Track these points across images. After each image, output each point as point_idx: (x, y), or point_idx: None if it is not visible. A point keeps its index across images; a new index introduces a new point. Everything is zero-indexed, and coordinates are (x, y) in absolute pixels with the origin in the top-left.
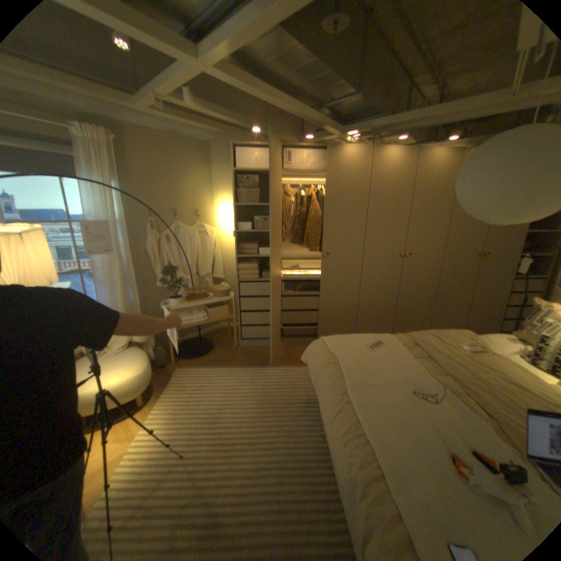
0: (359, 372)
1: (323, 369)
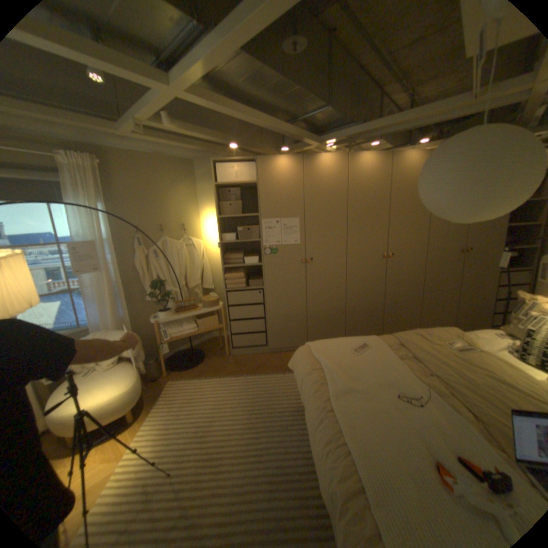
0: (343, 377)
1: (307, 376)
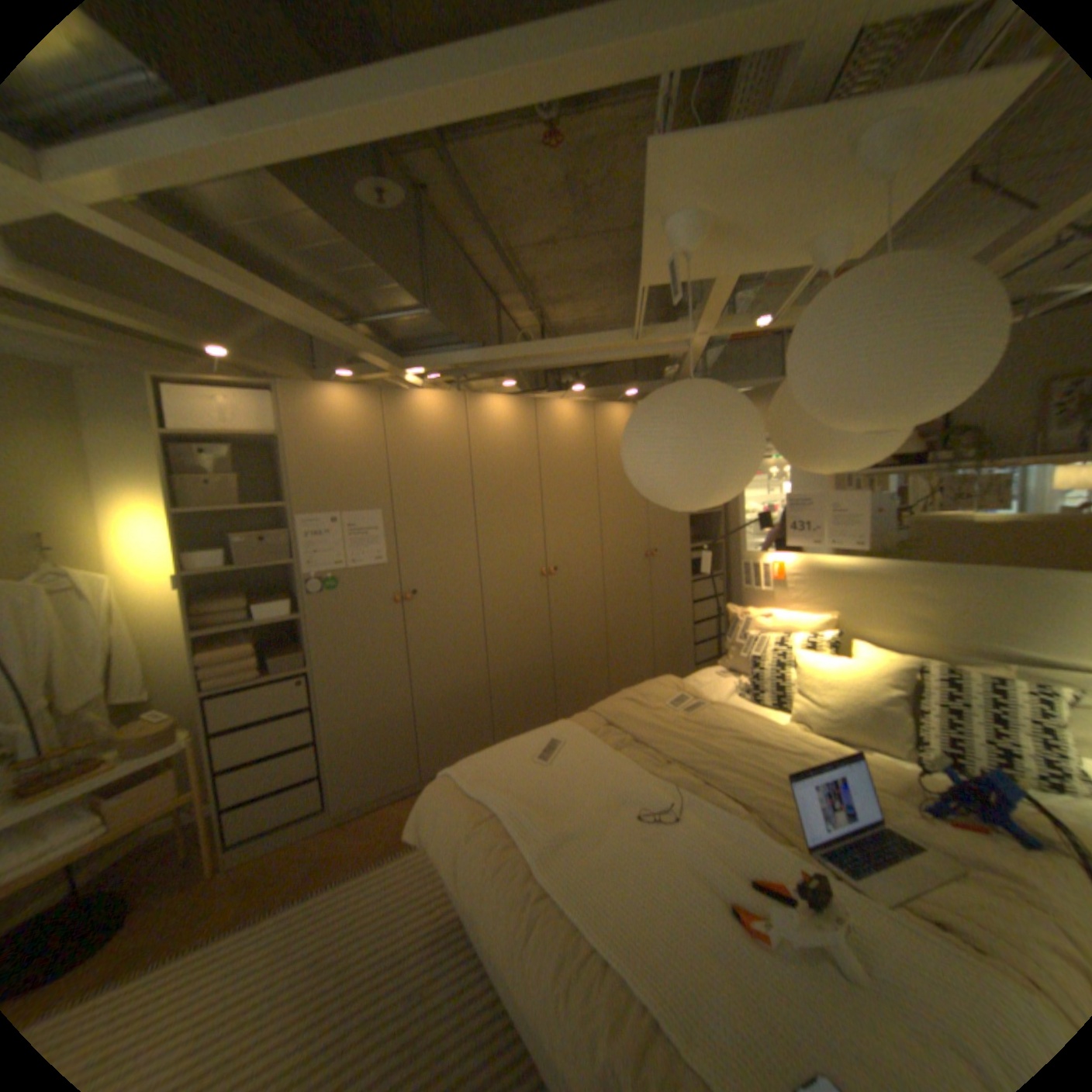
0: (541, 818)
1: (467, 844)
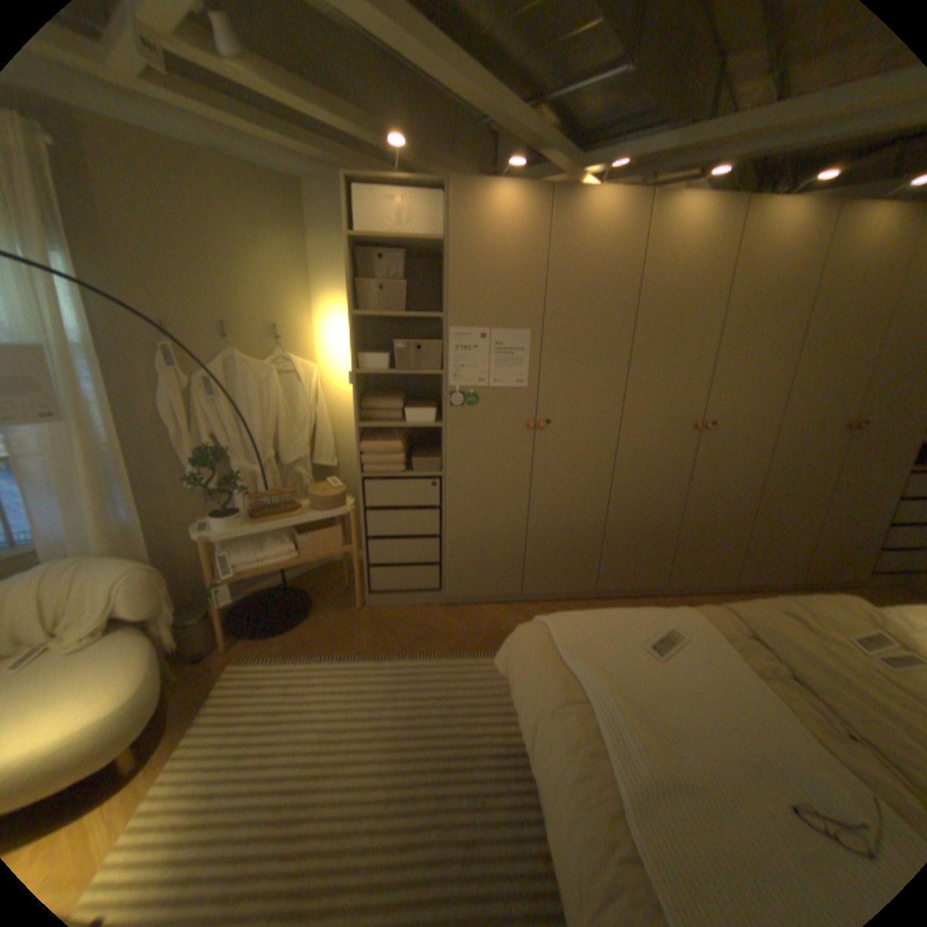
0: (647, 738)
1: (552, 719)
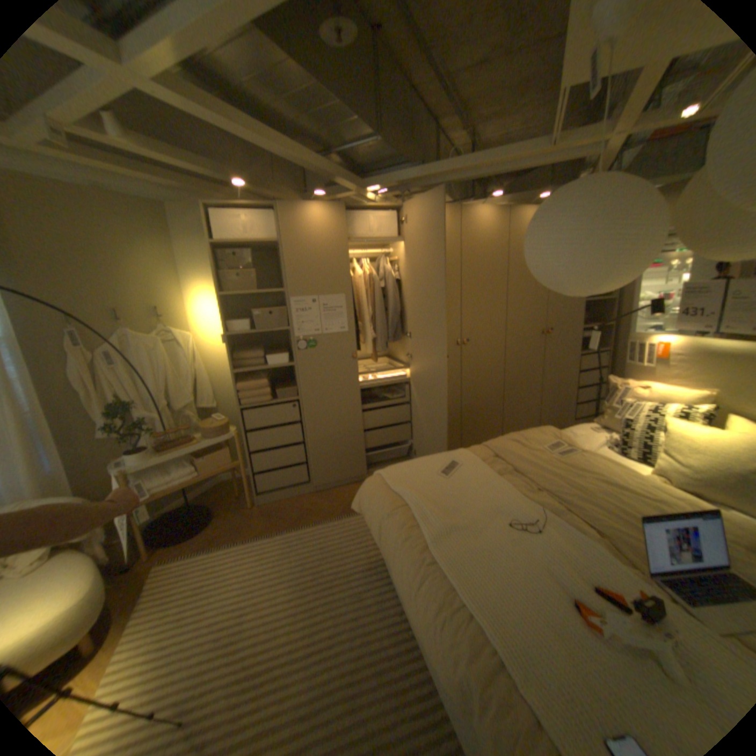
0: (438, 512)
1: (388, 519)
